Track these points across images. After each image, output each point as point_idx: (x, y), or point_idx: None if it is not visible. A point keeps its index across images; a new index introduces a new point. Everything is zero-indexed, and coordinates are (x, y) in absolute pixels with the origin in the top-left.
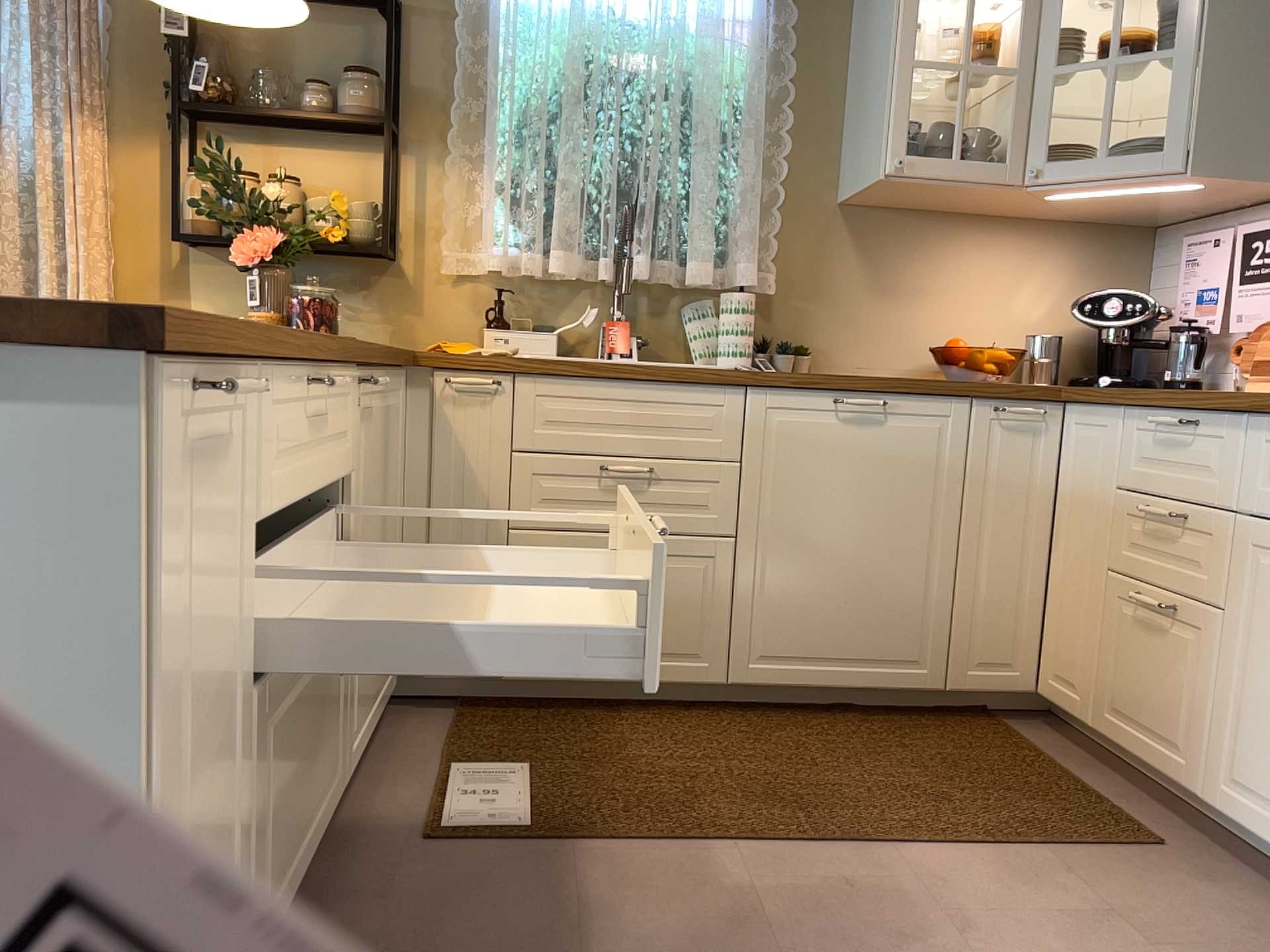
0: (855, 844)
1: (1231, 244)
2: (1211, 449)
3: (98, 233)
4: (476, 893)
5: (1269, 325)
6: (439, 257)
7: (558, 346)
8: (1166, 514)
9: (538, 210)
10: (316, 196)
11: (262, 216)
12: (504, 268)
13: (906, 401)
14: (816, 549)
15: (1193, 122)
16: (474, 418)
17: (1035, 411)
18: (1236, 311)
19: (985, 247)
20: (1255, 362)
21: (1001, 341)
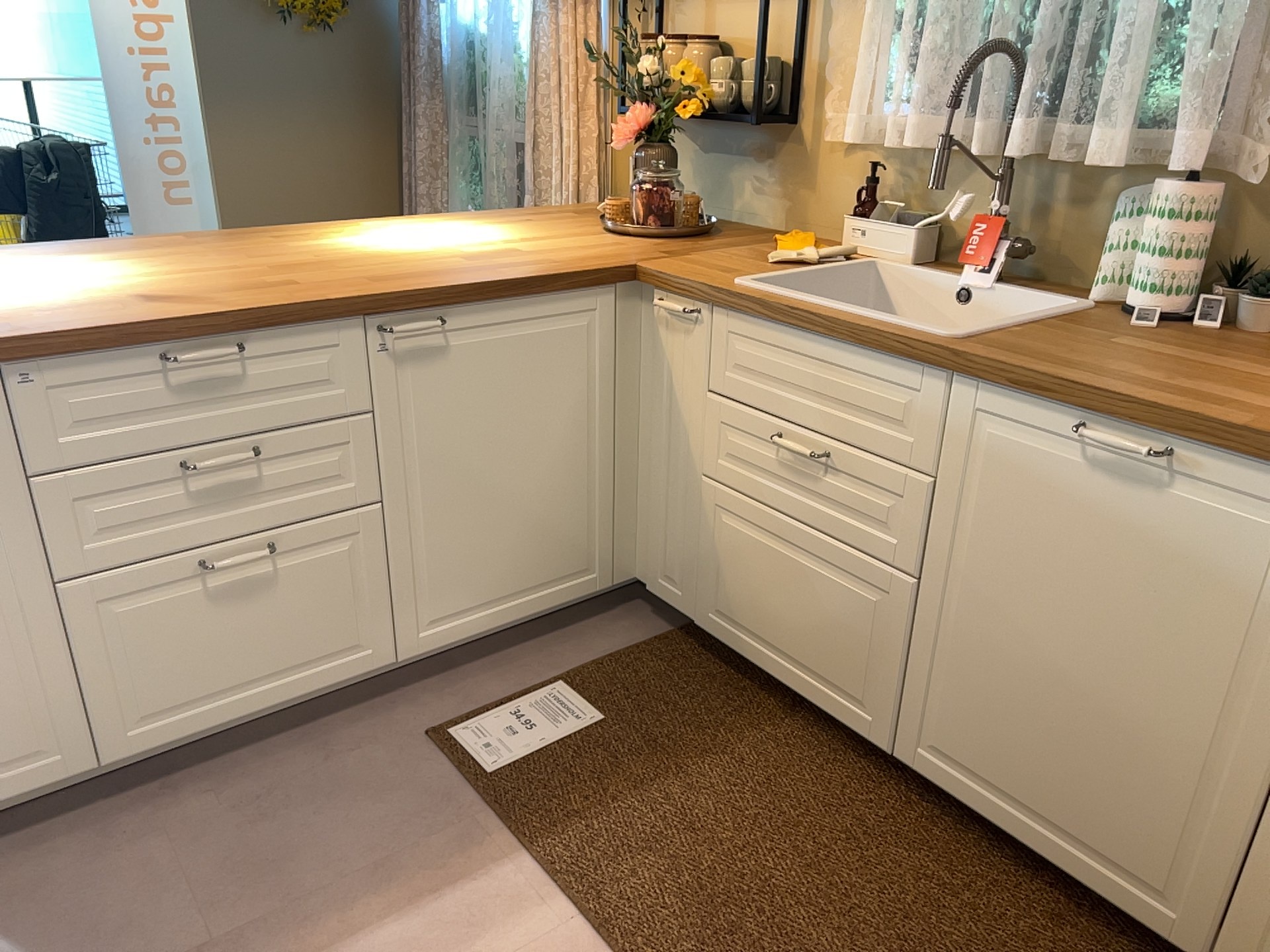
0: None
1: None
2: None
3: (584, 107)
4: (373, 797)
5: None
6: (829, 122)
7: (928, 246)
8: None
9: (909, 58)
10: (736, 53)
11: (638, 93)
12: (858, 143)
13: (1214, 461)
14: (1019, 642)
15: None
16: (682, 345)
17: None
18: None
19: None
20: None
21: None
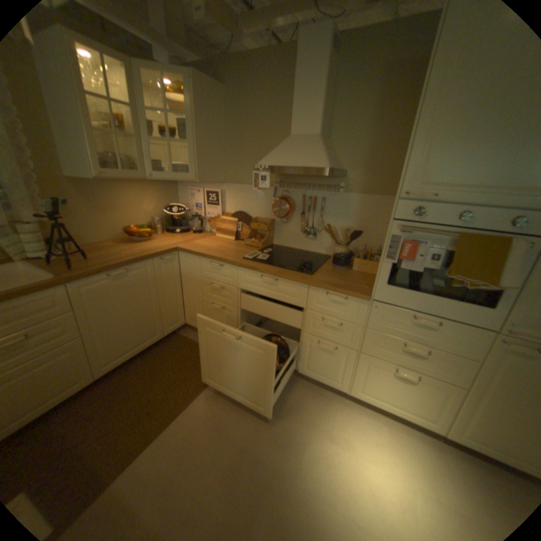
0: (175, 417)
1: (202, 192)
2: (227, 271)
3: None
4: None
5: (216, 217)
6: None
7: None
8: (219, 287)
9: None
10: None
11: None
12: None
13: (132, 266)
14: (114, 324)
15: (195, 164)
16: None
17: (171, 256)
18: (206, 211)
19: (129, 189)
20: (215, 227)
21: (142, 220)
